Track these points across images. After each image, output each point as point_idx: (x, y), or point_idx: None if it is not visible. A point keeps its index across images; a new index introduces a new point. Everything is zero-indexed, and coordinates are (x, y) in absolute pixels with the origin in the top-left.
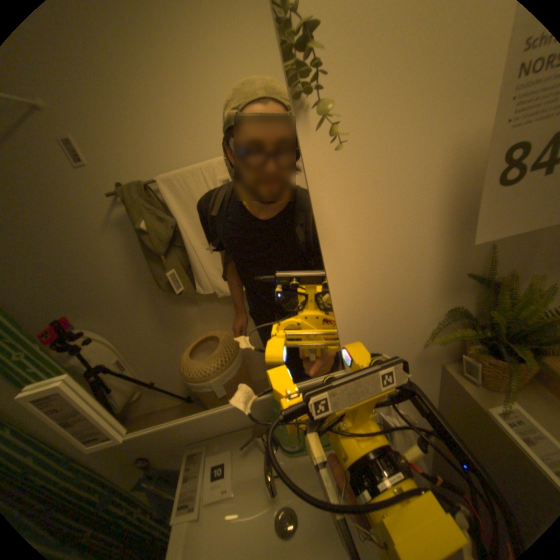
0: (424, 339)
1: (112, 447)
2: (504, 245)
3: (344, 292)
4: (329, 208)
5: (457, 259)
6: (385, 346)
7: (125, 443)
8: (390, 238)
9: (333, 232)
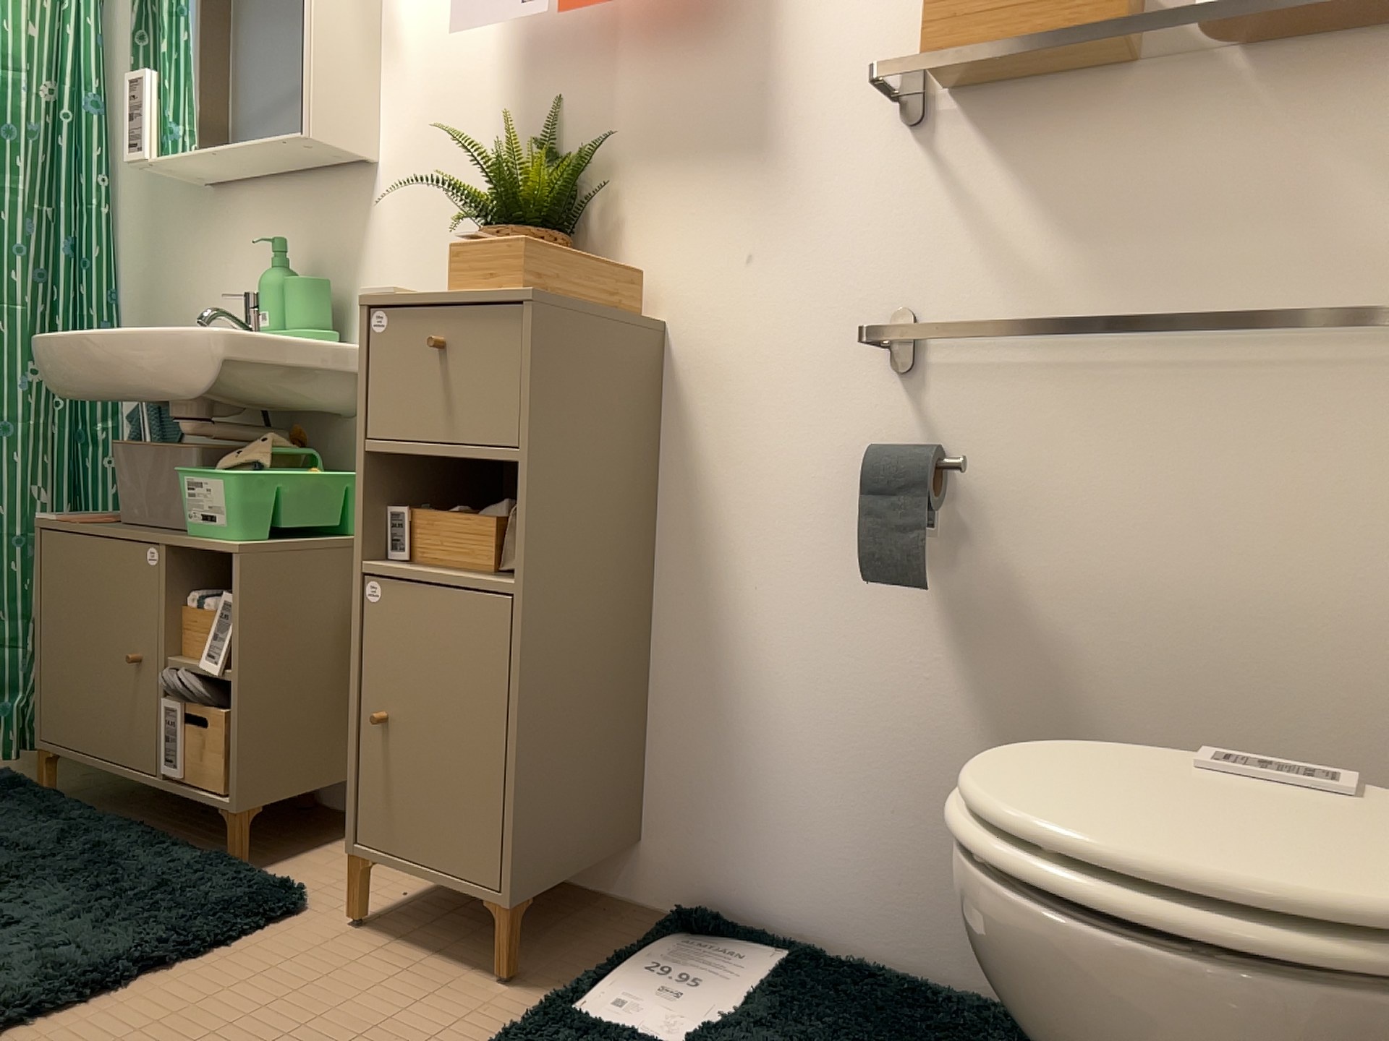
0: (463, 227)
1: (163, 314)
2: (575, 108)
3: (410, 136)
4: (412, 25)
5: (523, 117)
6: (441, 249)
7: (175, 313)
8: (458, 71)
9: (411, 53)
